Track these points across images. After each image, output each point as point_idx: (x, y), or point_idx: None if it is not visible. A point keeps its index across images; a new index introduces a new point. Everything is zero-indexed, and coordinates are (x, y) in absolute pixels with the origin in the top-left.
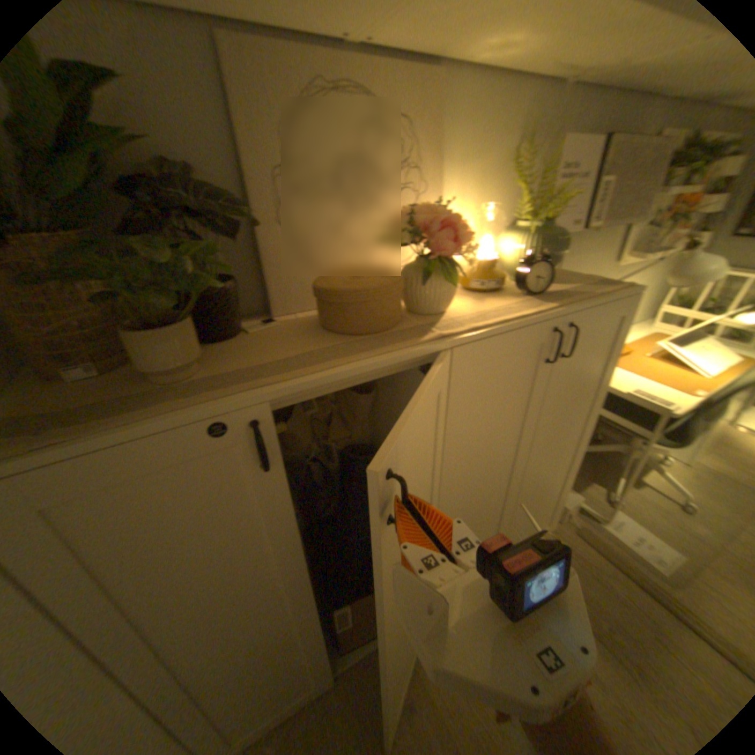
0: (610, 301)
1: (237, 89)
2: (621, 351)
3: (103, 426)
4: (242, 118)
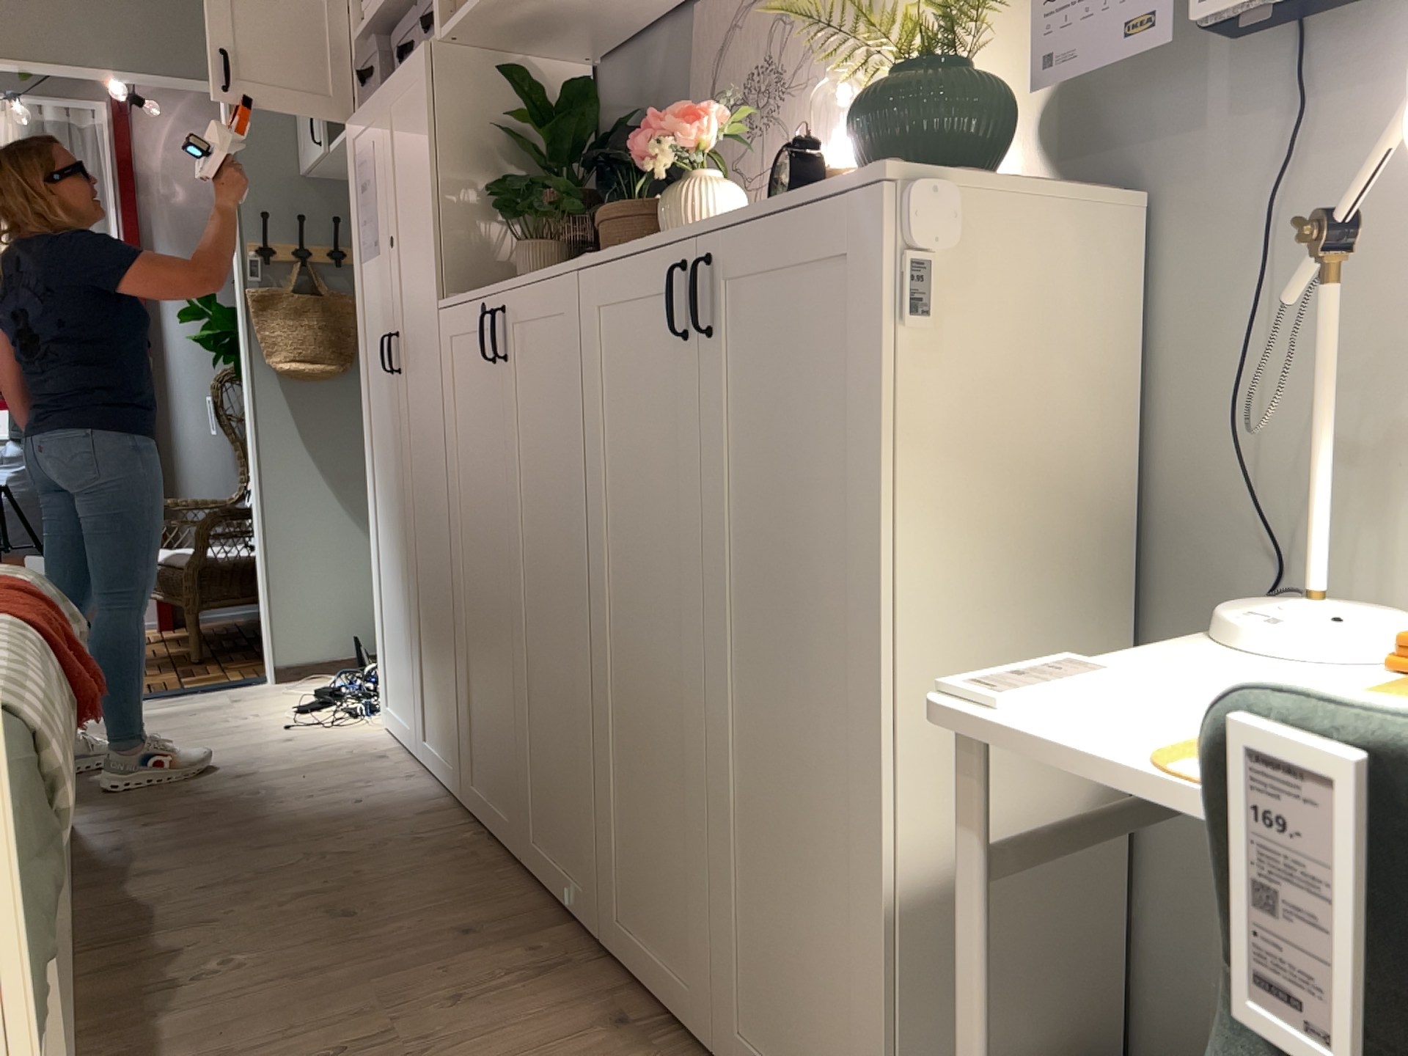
0: (781, 209)
1: (696, 47)
2: (881, 384)
3: (466, 293)
4: (696, 72)
